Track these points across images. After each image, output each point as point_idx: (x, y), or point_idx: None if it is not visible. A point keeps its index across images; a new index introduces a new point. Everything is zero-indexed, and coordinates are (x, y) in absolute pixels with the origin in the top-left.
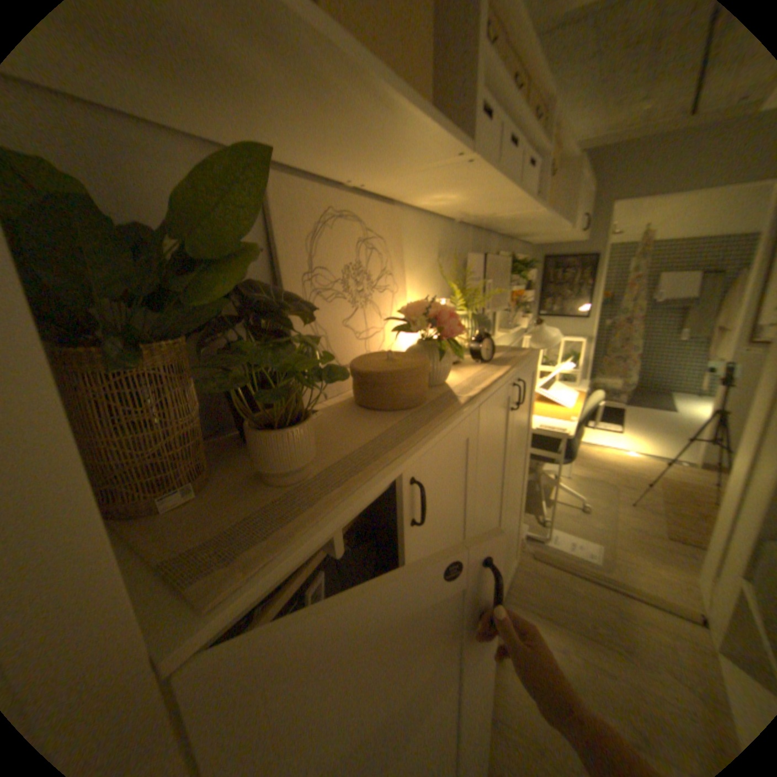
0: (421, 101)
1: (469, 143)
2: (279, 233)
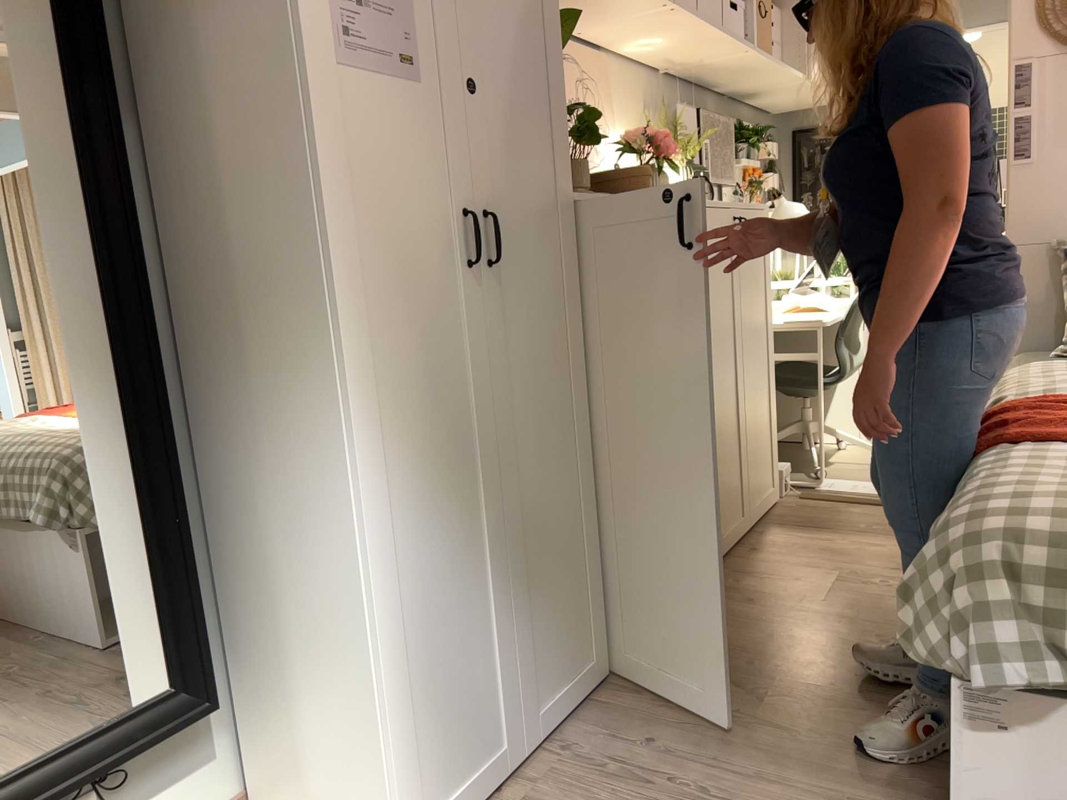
0: None
1: (669, 0)
2: None
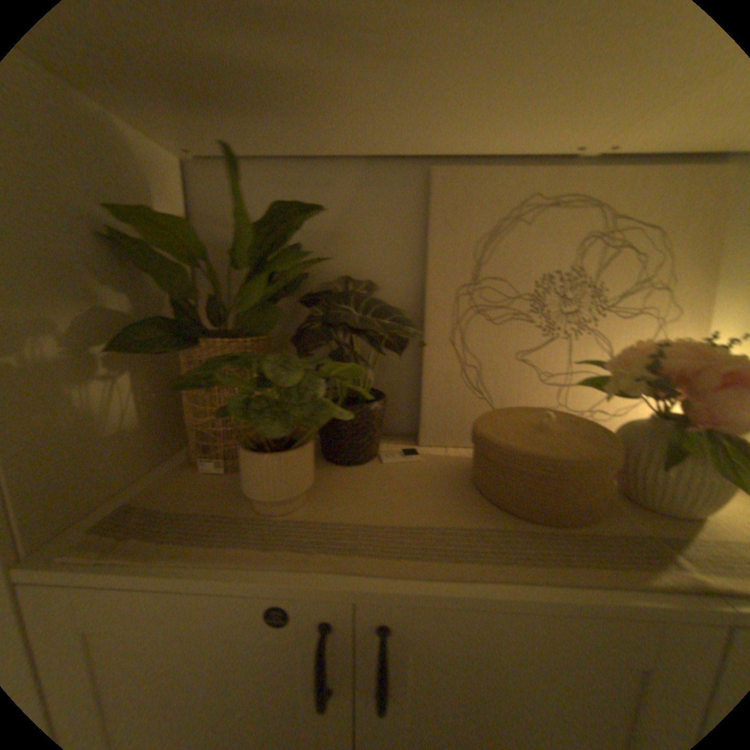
0: None
1: None
2: (435, 238)
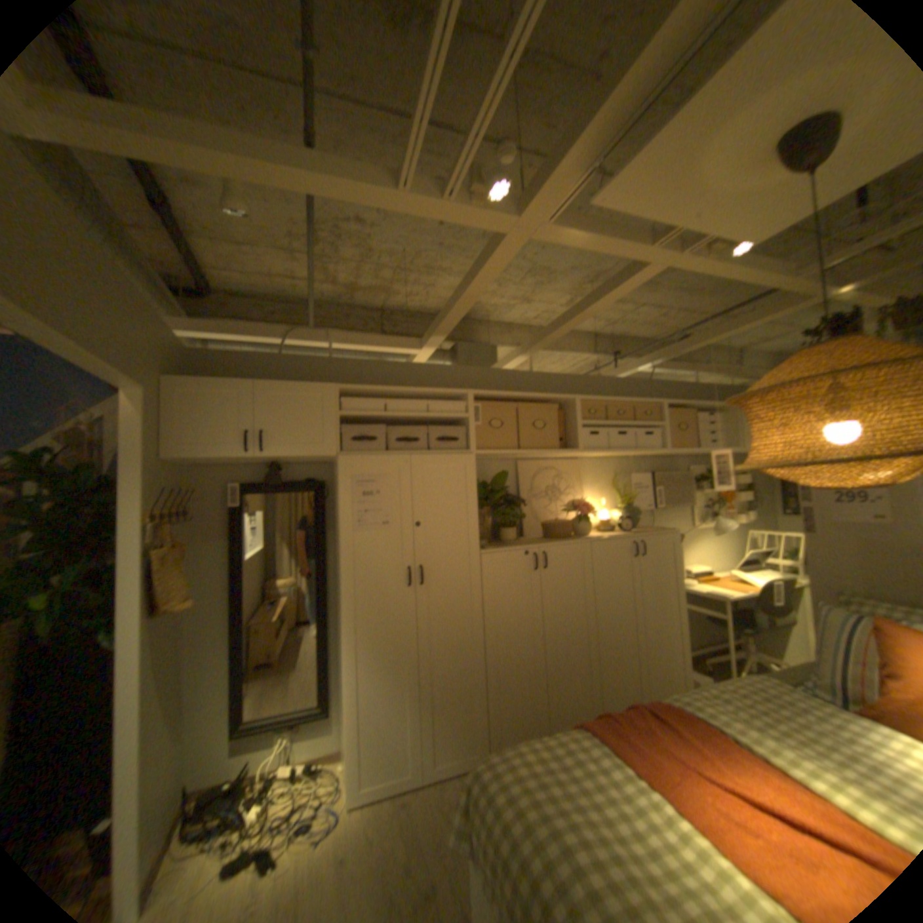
0: (547, 452)
1: (575, 451)
2: (520, 479)
